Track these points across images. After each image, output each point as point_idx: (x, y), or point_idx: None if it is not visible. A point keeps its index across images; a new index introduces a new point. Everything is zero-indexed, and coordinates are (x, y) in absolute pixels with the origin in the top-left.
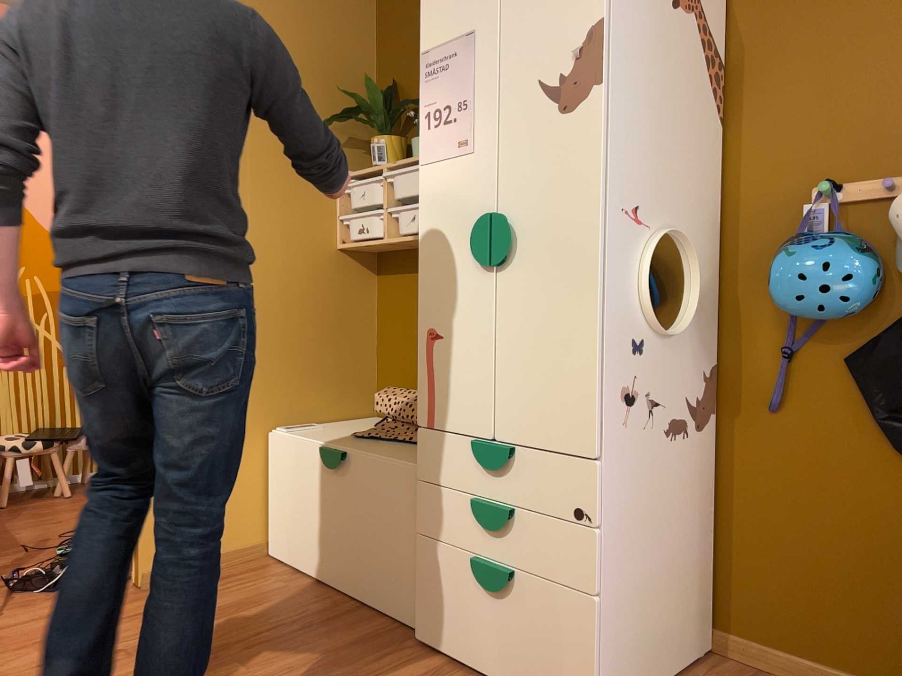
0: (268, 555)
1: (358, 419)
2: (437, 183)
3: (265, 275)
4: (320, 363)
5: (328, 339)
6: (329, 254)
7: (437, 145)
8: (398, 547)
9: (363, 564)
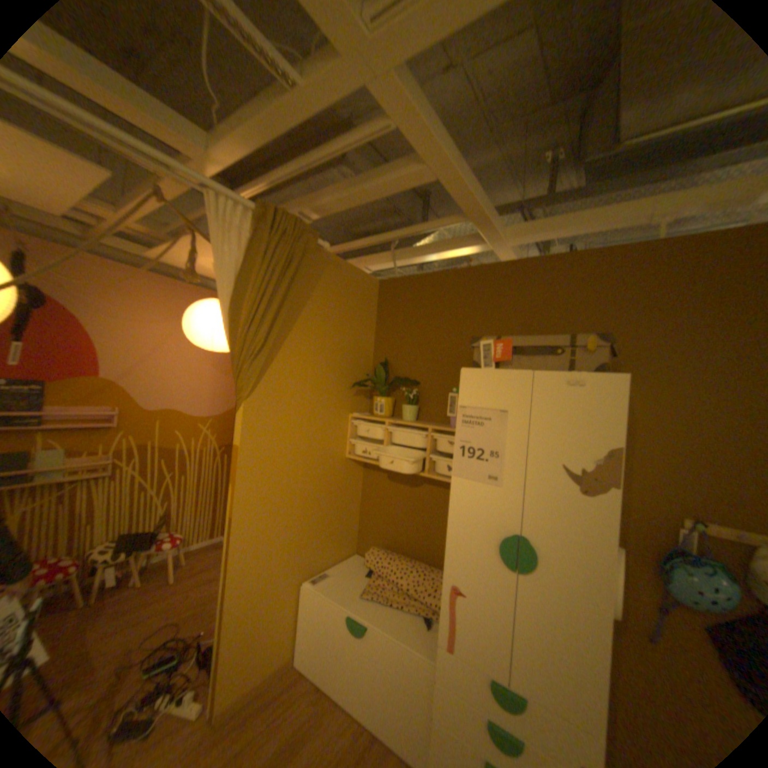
0: (293, 666)
1: (348, 559)
2: (467, 494)
3: (308, 485)
4: (331, 531)
5: (337, 514)
6: (341, 462)
7: (469, 470)
8: (408, 710)
9: (376, 709)
